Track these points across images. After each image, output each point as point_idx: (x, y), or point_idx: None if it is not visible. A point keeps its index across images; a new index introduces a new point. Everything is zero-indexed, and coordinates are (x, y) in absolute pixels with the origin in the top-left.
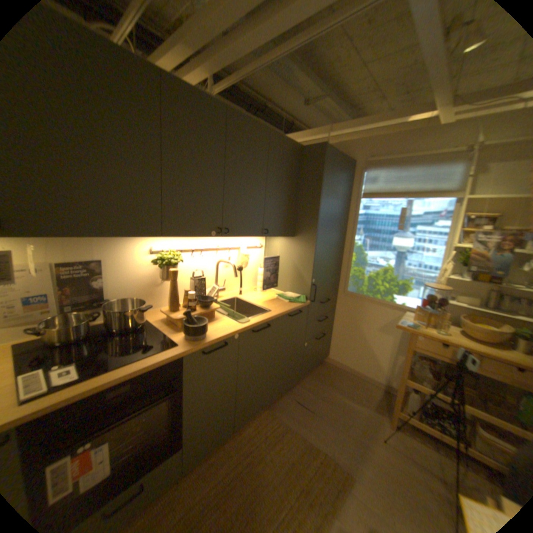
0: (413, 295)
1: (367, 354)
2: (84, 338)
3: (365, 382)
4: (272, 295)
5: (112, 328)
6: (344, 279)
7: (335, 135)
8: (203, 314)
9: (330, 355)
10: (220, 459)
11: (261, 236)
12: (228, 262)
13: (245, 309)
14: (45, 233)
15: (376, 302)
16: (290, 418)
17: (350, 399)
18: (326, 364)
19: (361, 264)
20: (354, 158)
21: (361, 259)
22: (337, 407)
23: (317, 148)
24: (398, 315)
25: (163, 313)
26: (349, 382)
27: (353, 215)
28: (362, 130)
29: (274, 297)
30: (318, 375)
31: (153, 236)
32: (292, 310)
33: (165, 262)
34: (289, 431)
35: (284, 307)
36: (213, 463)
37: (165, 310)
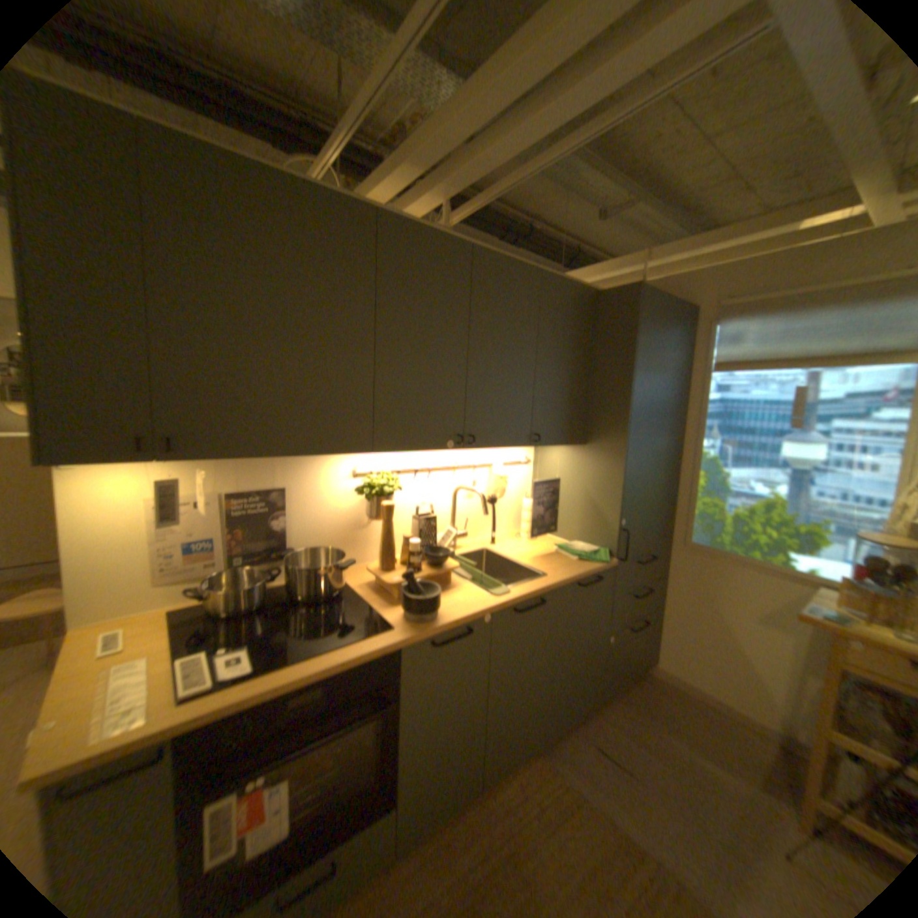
0: (835, 554)
1: (738, 668)
2: (257, 607)
3: (737, 725)
4: (547, 546)
5: (296, 593)
6: (684, 519)
7: (657, 265)
8: (432, 577)
9: (661, 663)
10: (458, 838)
11: (528, 445)
12: (472, 489)
13: (500, 570)
14: (217, 451)
15: (753, 566)
16: (585, 778)
17: (707, 756)
18: (653, 679)
19: (717, 492)
20: (694, 301)
21: (718, 483)
22: (680, 770)
23: (625, 292)
24: (803, 593)
25: (371, 573)
26: (702, 721)
27: (698, 402)
28: (709, 252)
29: (551, 549)
30: (639, 701)
31: (359, 450)
32: (585, 575)
33: (375, 490)
34: (584, 805)
35: (571, 569)
36: (446, 843)
37: (374, 568)
